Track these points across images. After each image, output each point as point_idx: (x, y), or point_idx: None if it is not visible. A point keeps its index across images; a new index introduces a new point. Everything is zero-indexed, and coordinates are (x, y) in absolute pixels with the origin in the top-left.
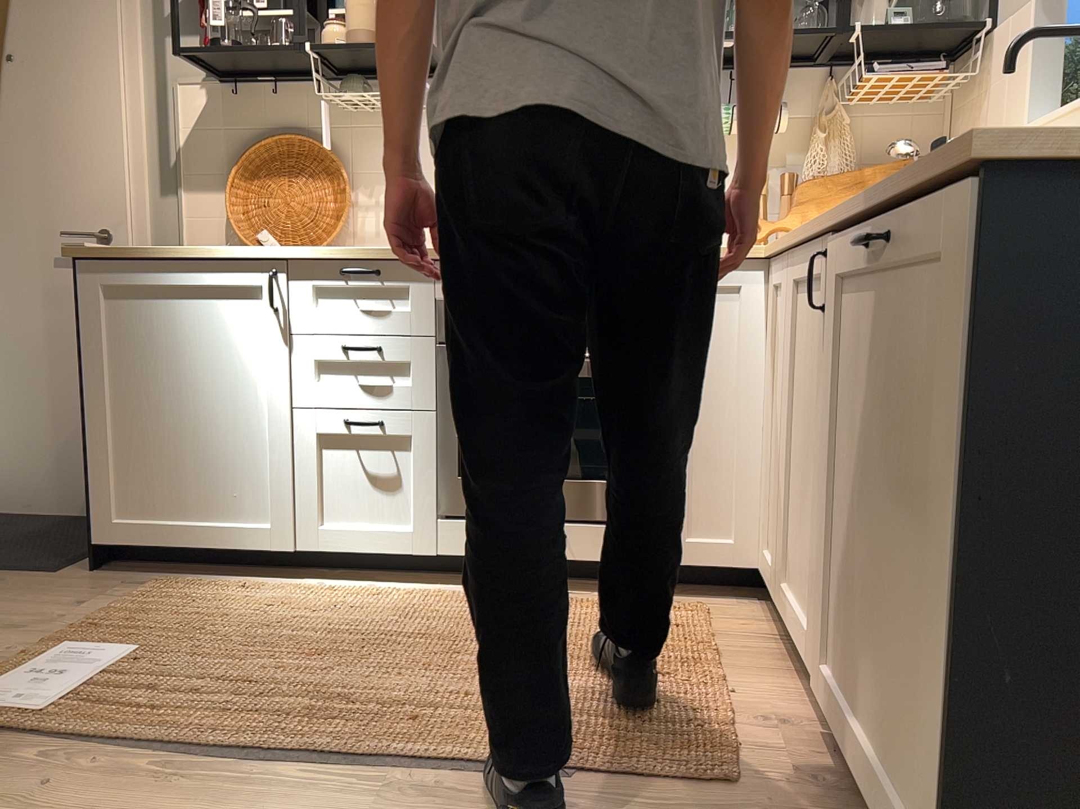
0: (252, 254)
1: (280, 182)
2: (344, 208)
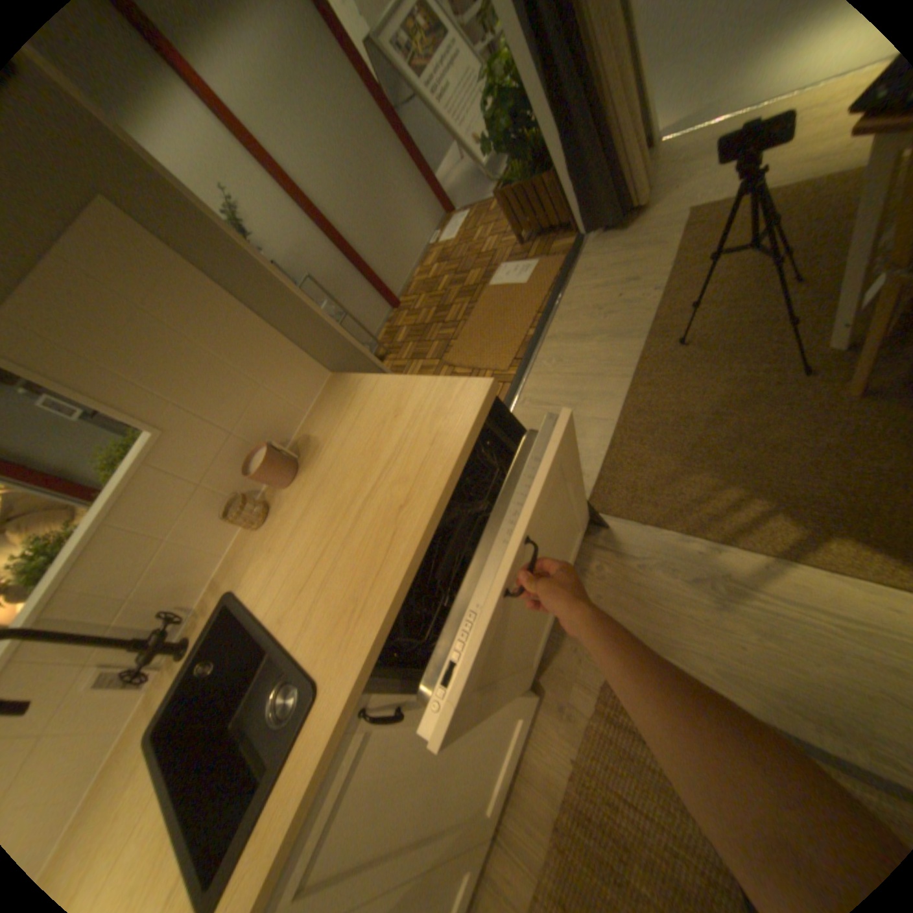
0: None
1: None
2: None
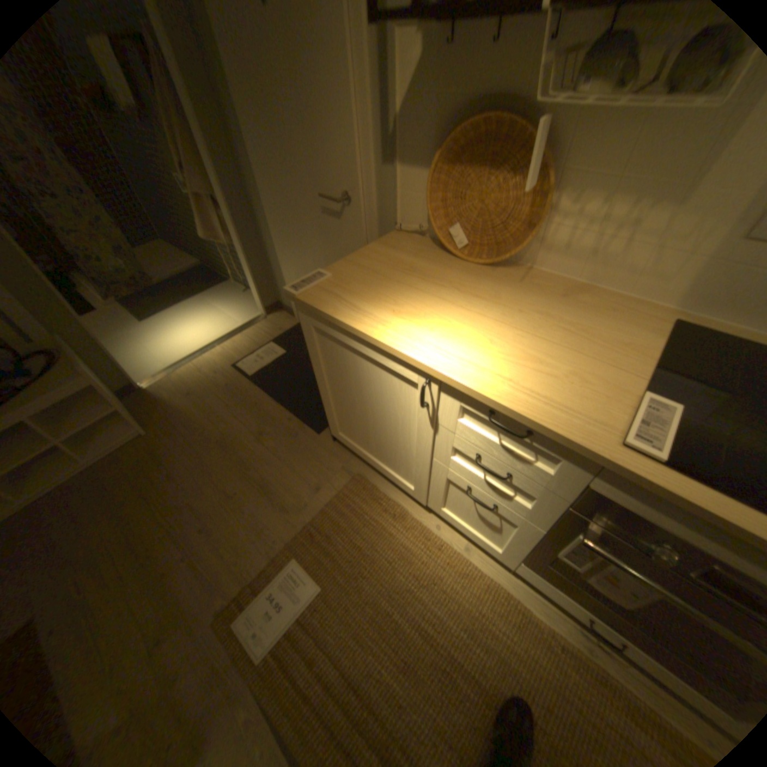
0: (411, 359)
1: (482, 169)
2: (541, 219)
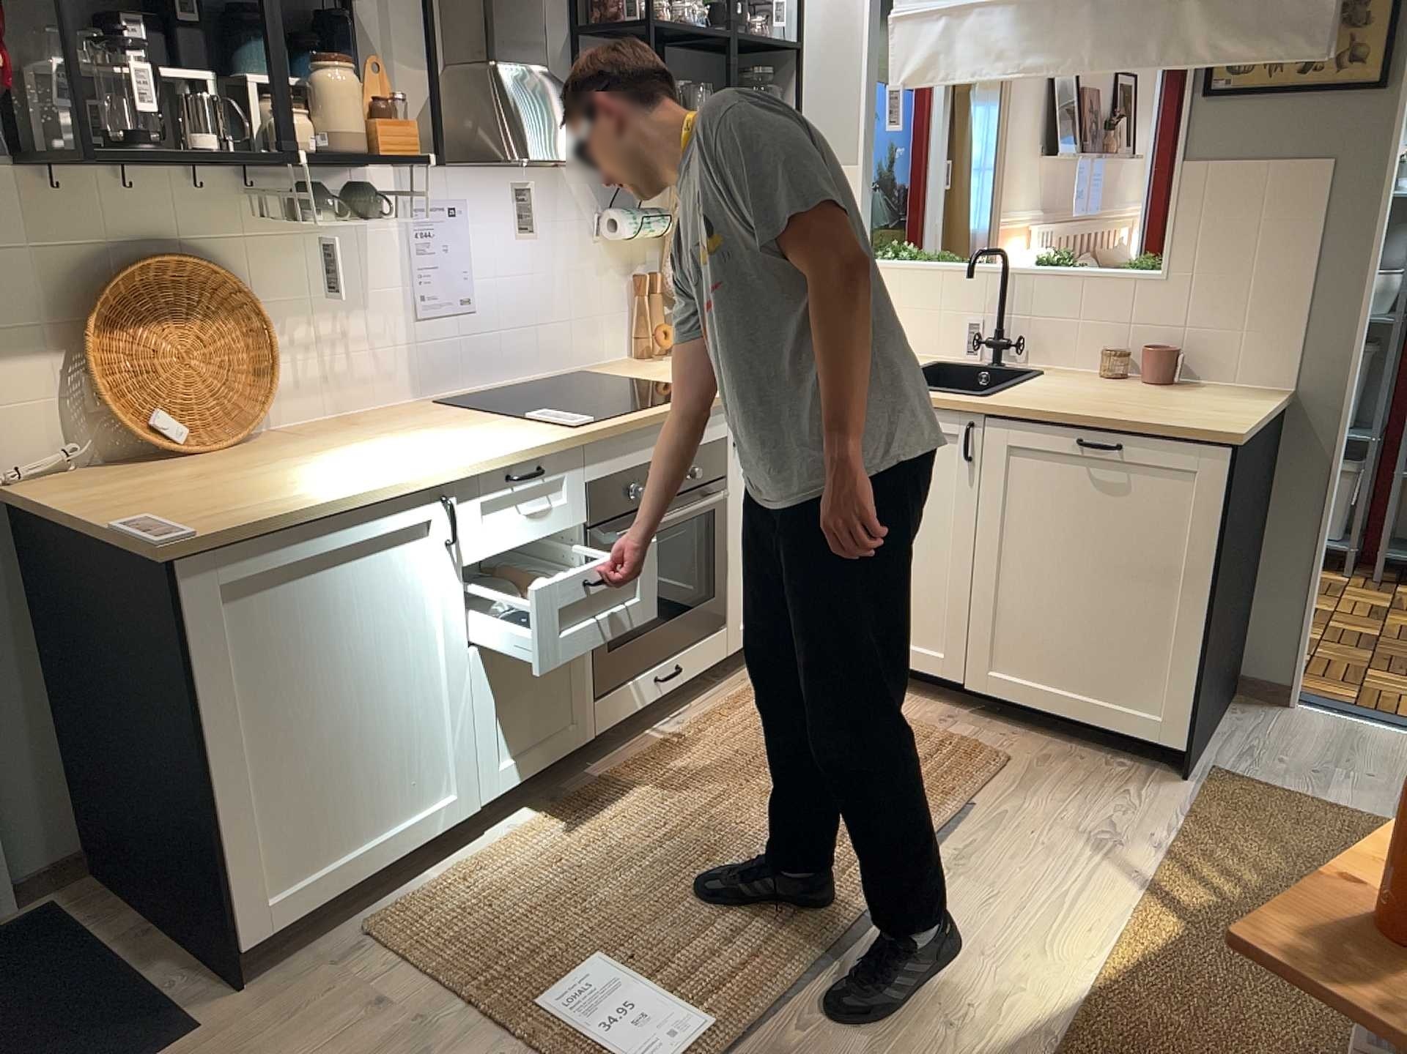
0: (423, 484)
1: (165, 331)
2: (279, 361)
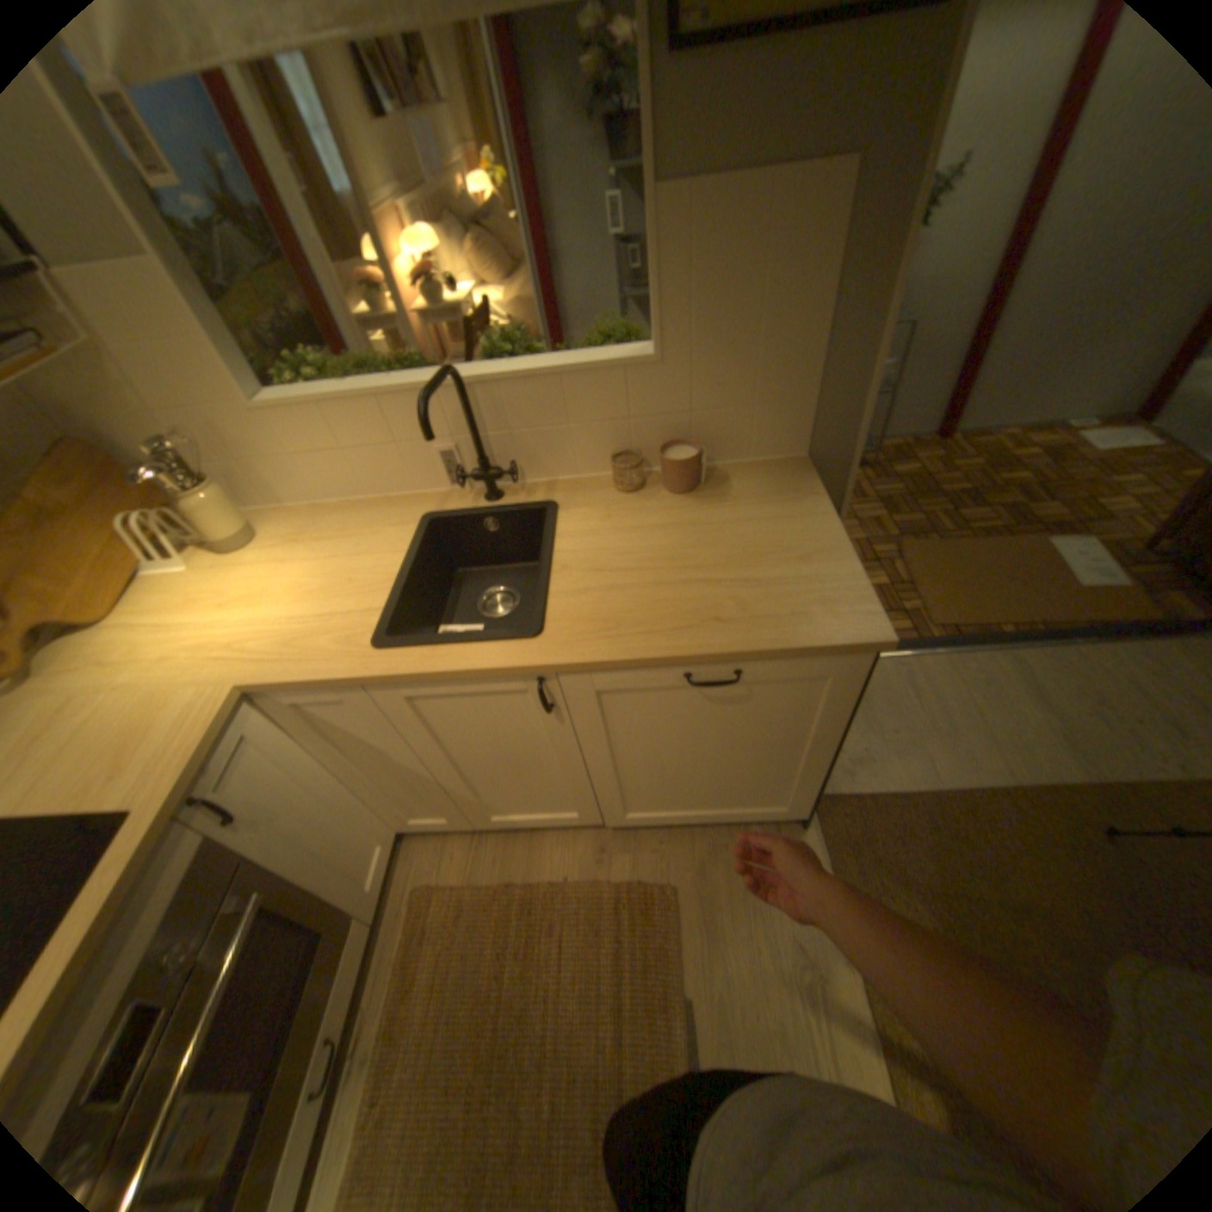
0: None
1: None
2: None
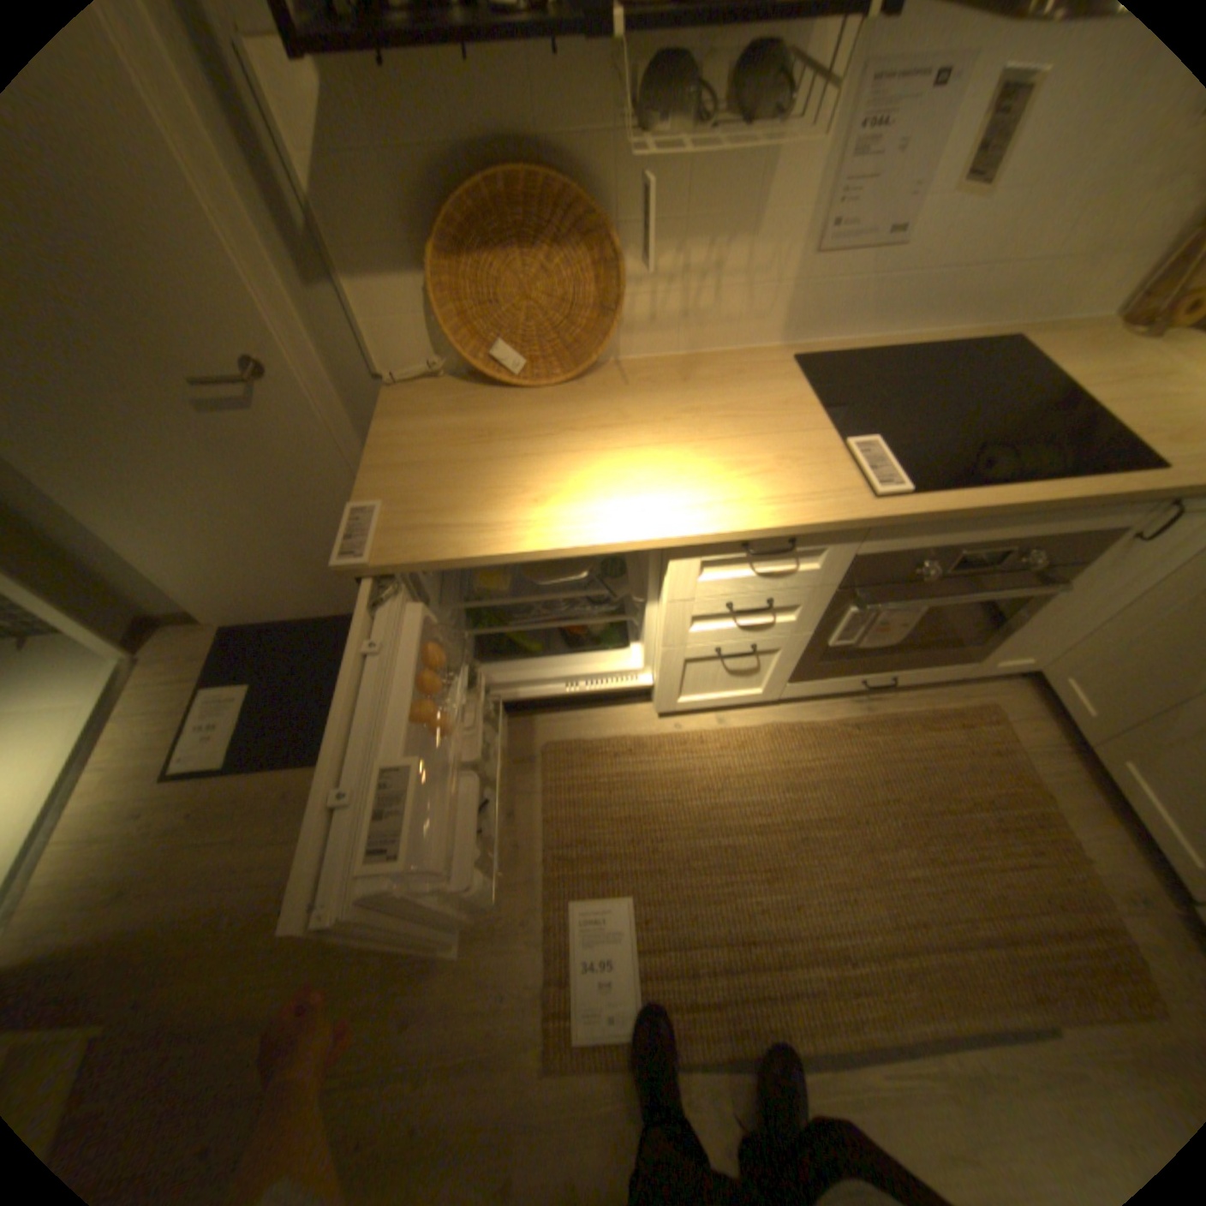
0: (626, 545)
1: (509, 253)
2: (621, 298)
